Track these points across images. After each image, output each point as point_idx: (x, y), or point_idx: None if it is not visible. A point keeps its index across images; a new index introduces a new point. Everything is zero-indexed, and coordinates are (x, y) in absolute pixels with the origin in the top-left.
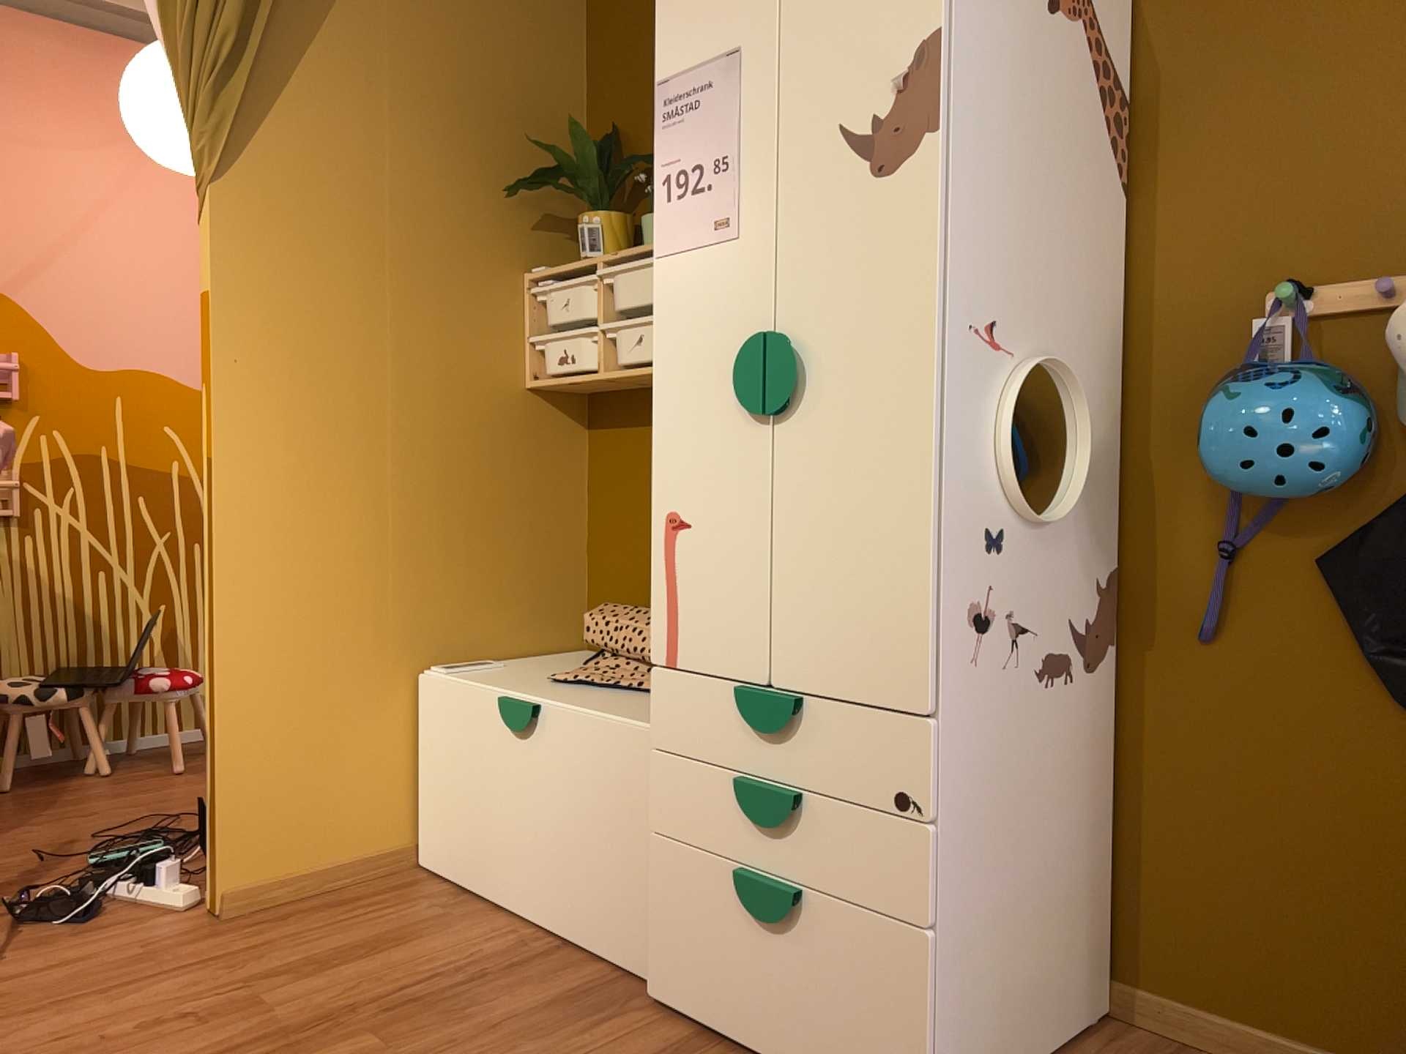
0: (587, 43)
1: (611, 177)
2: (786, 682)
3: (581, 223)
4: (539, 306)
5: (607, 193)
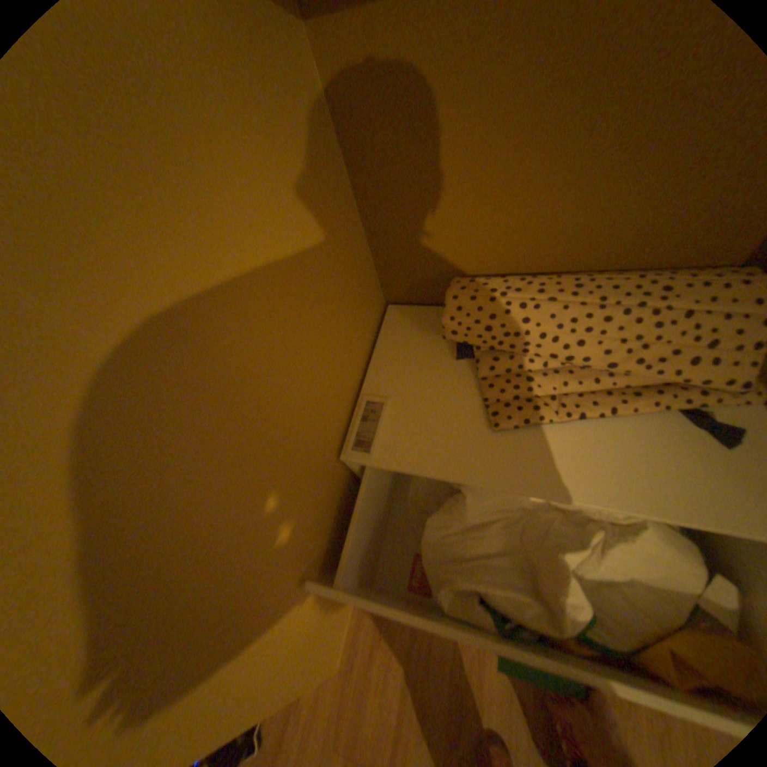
0: None
1: None
2: None
3: None
4: None
5: None
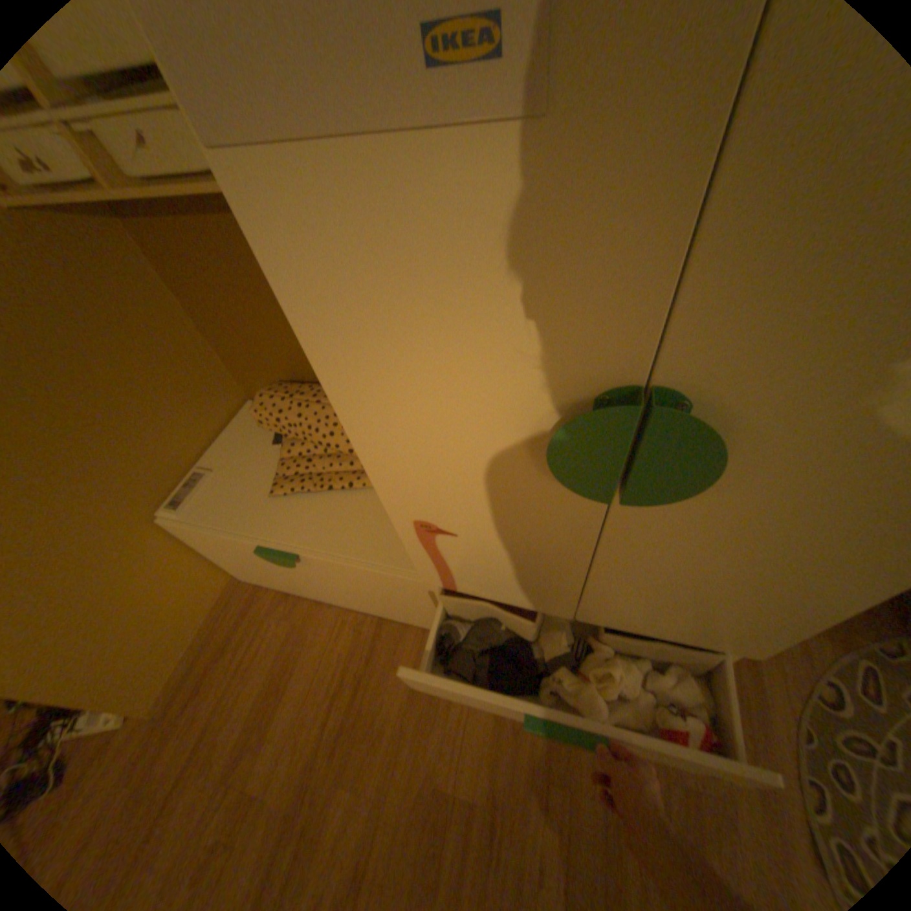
0: None
1: None
2: (592, 620)
3: None
4: None
5: None
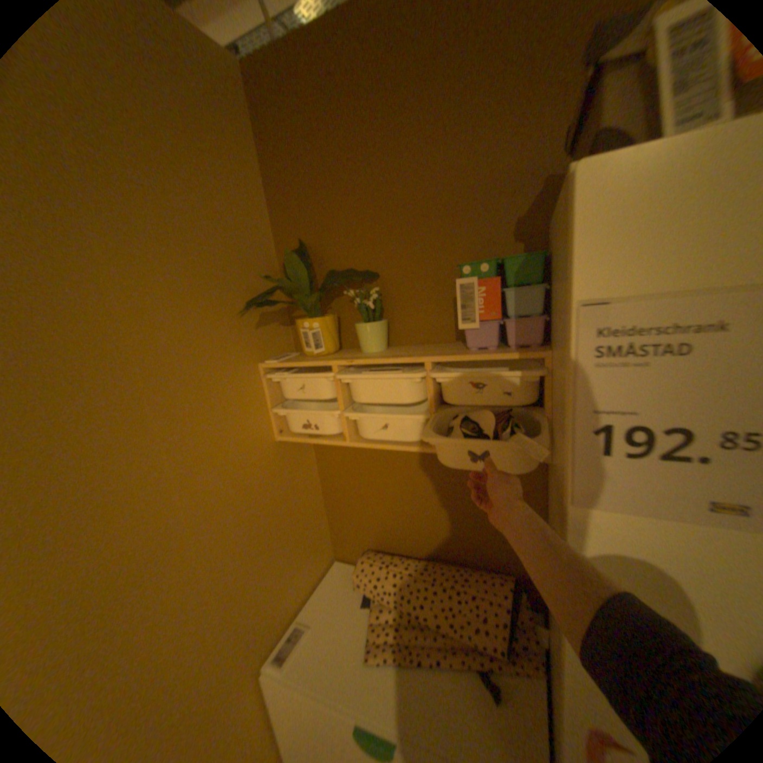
0: (260, 169)
1: (314, 285)
2: None
3: (301, 324)
4: (274, 382)
5: (318, 301)
